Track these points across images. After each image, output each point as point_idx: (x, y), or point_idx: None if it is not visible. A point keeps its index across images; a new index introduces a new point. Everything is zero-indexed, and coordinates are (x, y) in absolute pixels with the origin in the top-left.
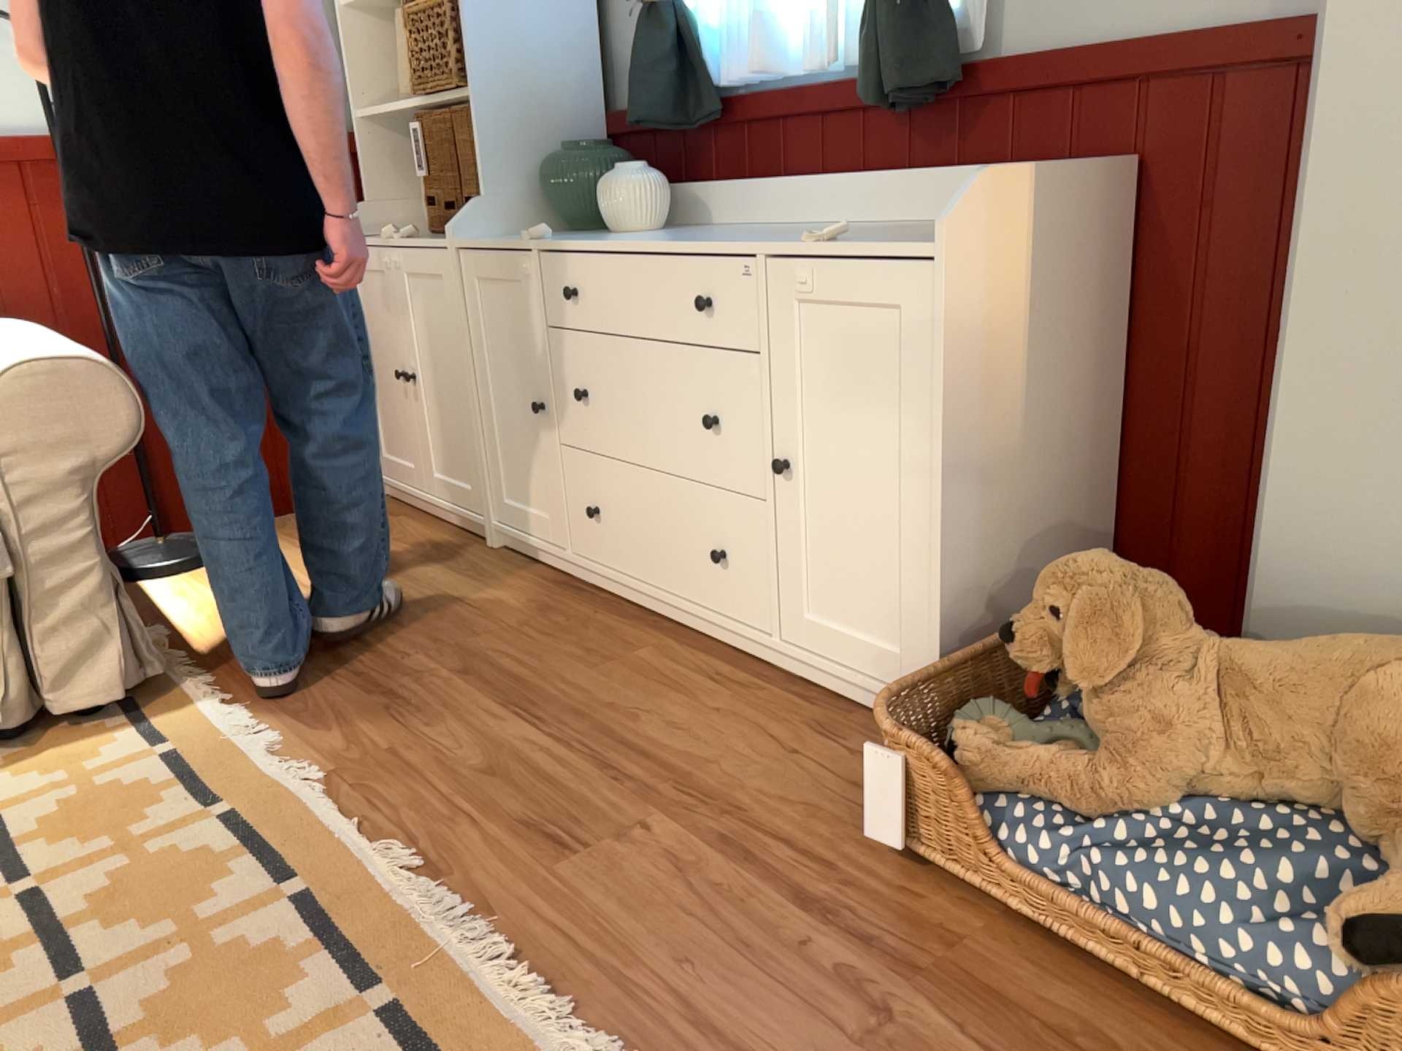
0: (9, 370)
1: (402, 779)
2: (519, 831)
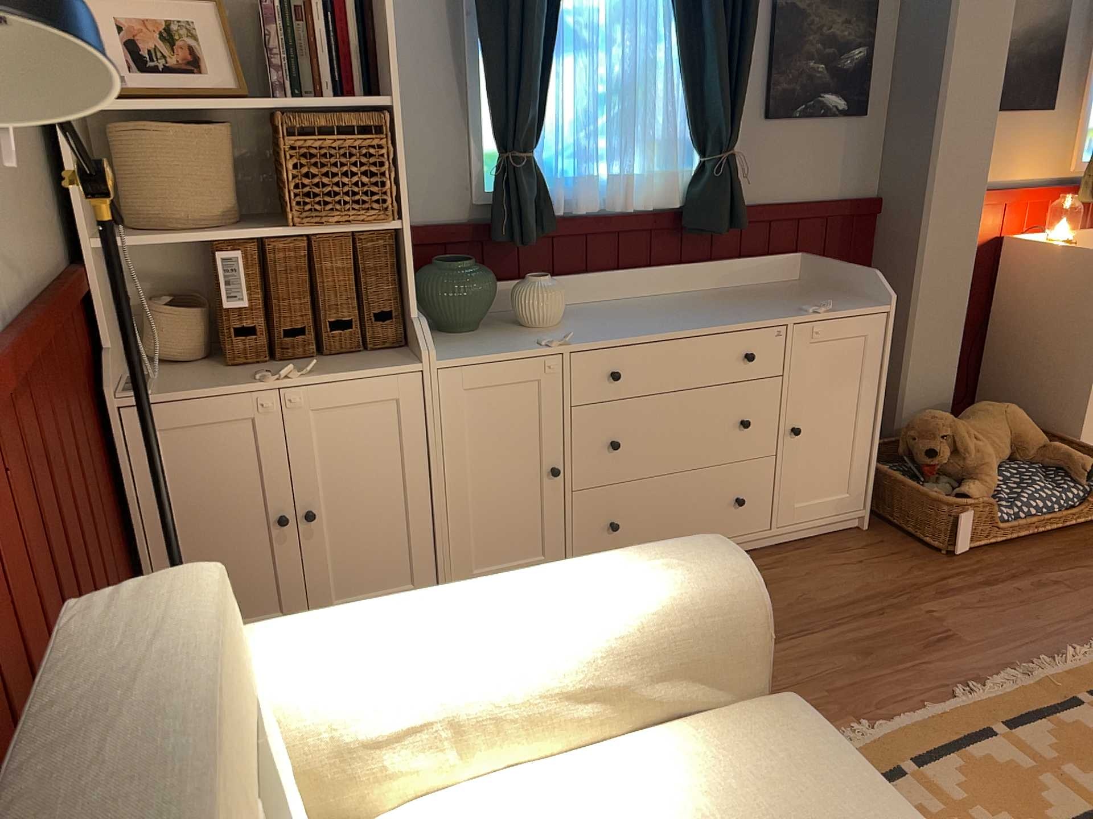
0: (745, 572)
1: (870, 689)
2: (933, 650)
